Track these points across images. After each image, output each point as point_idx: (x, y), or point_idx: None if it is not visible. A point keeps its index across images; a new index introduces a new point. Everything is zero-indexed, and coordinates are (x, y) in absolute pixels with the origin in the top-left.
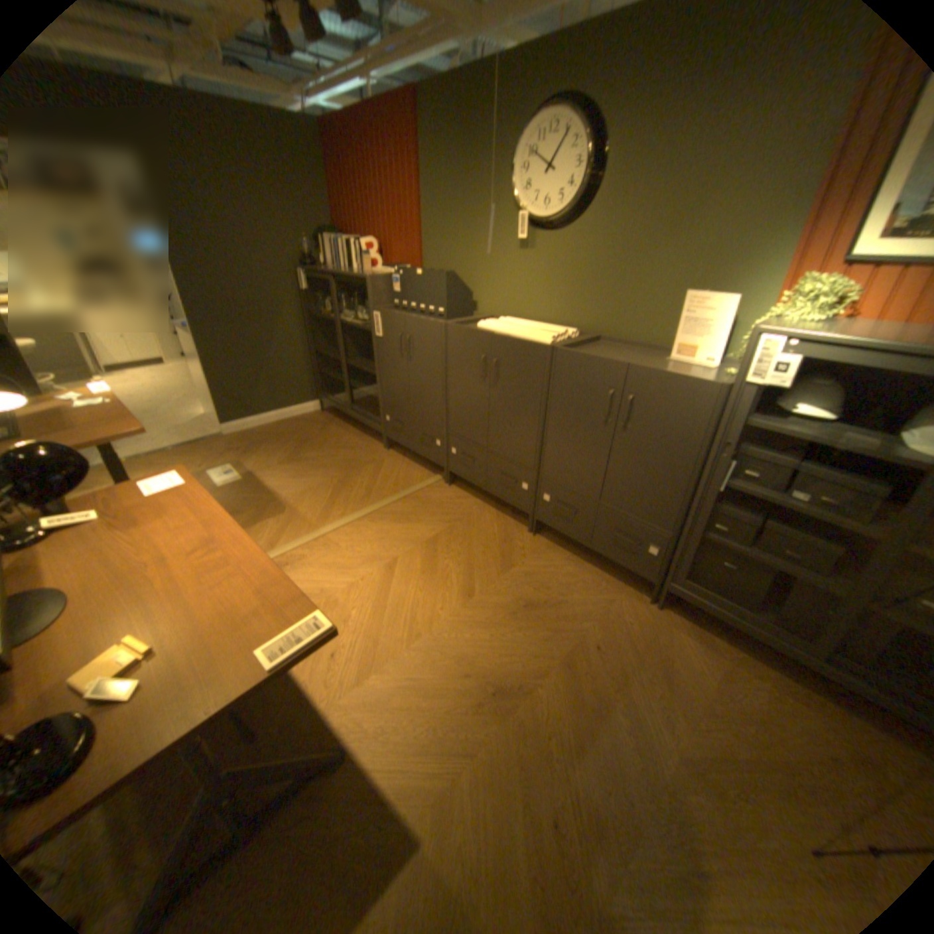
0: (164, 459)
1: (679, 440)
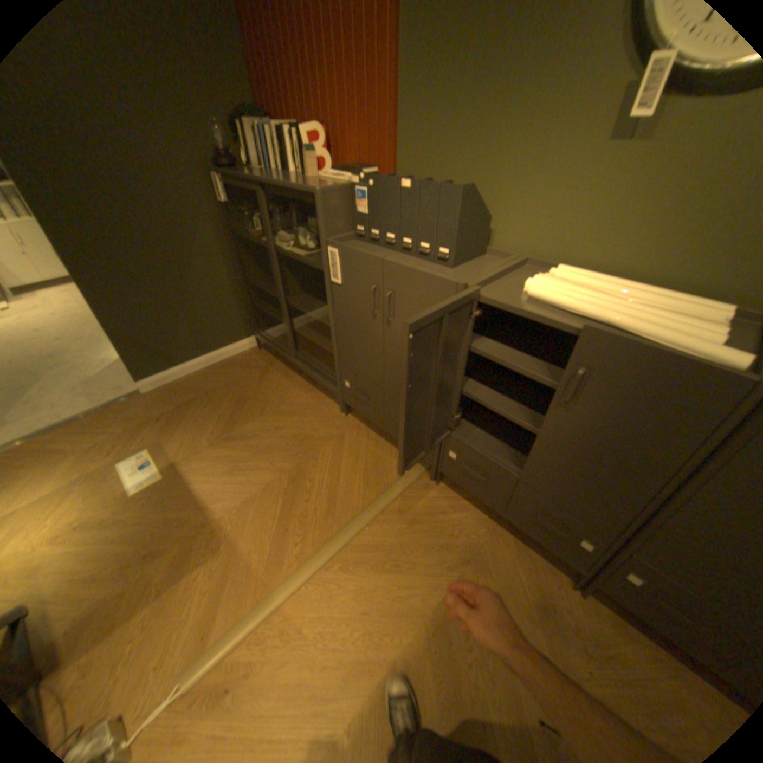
0: (66, 439)
1: None
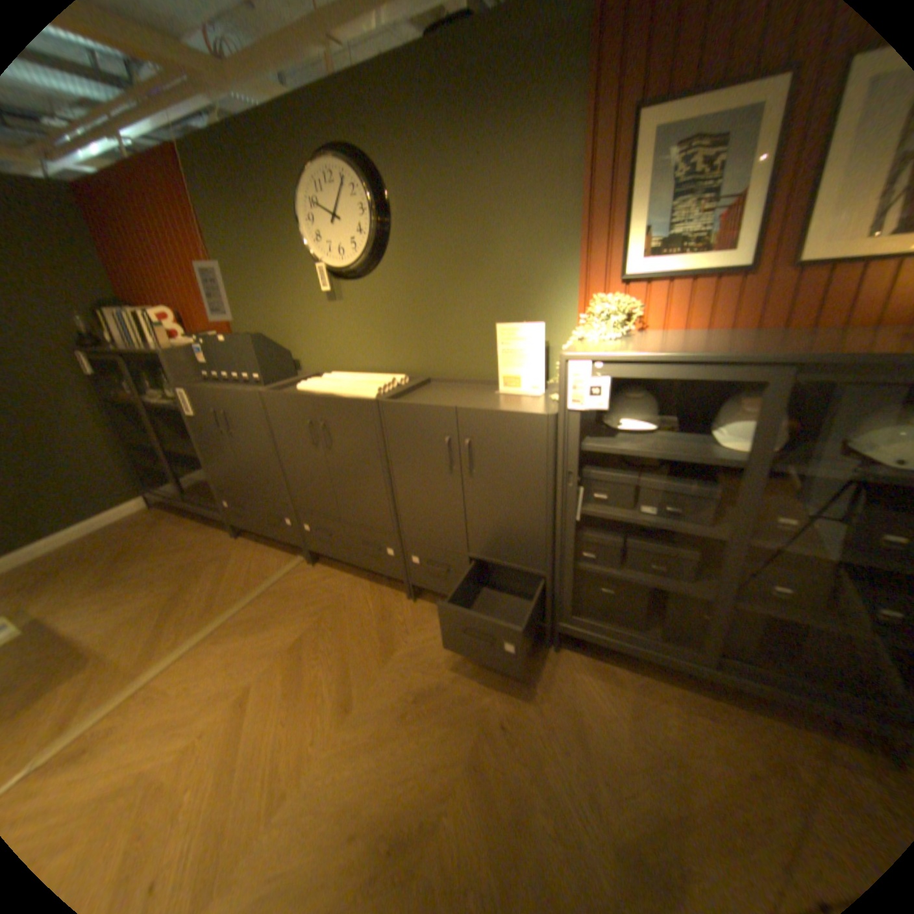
0: None
1: (526, 478)
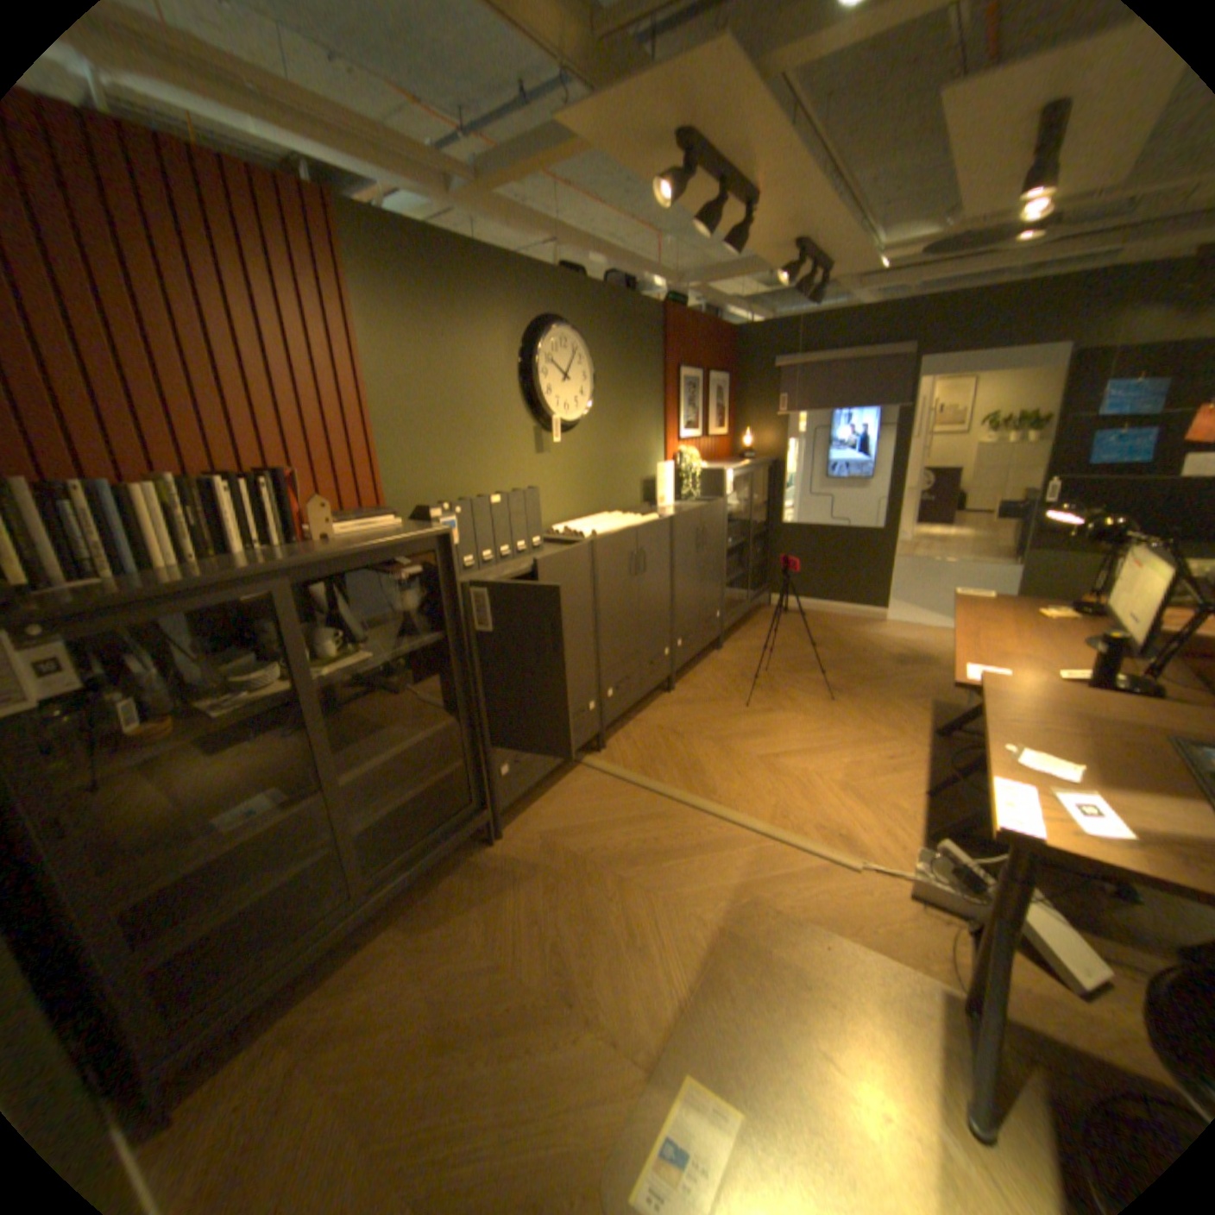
0: None
1: (718, 539)
